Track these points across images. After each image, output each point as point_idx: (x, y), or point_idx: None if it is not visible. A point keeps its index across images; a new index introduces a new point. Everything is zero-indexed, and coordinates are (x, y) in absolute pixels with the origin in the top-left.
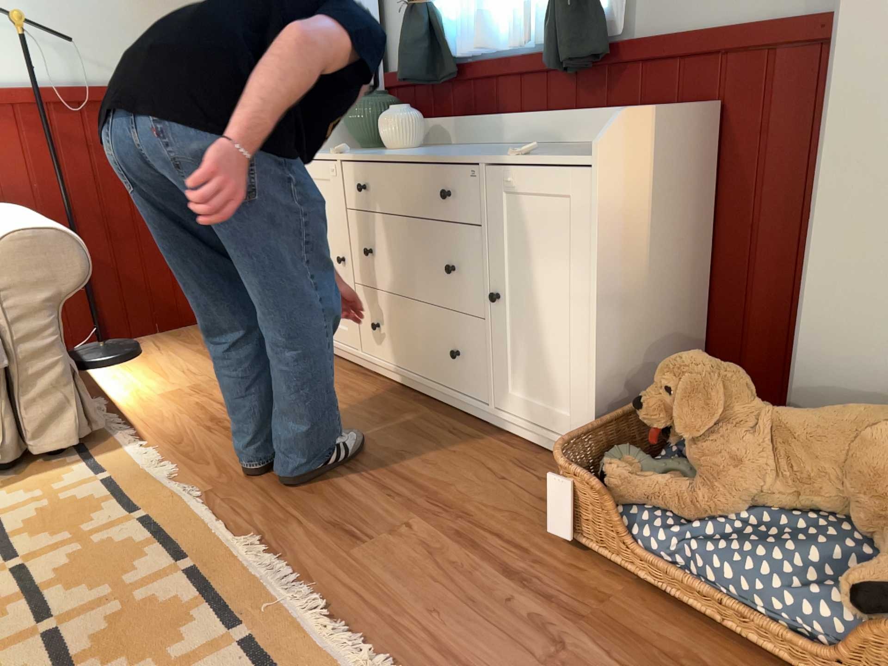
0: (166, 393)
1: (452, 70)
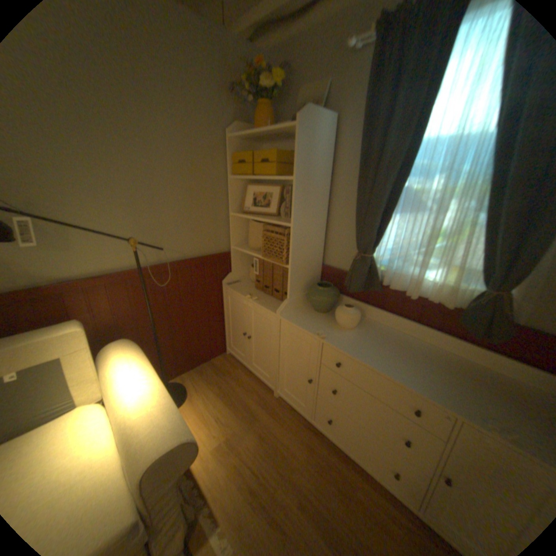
0: (213, 450)
1: (380, 289)
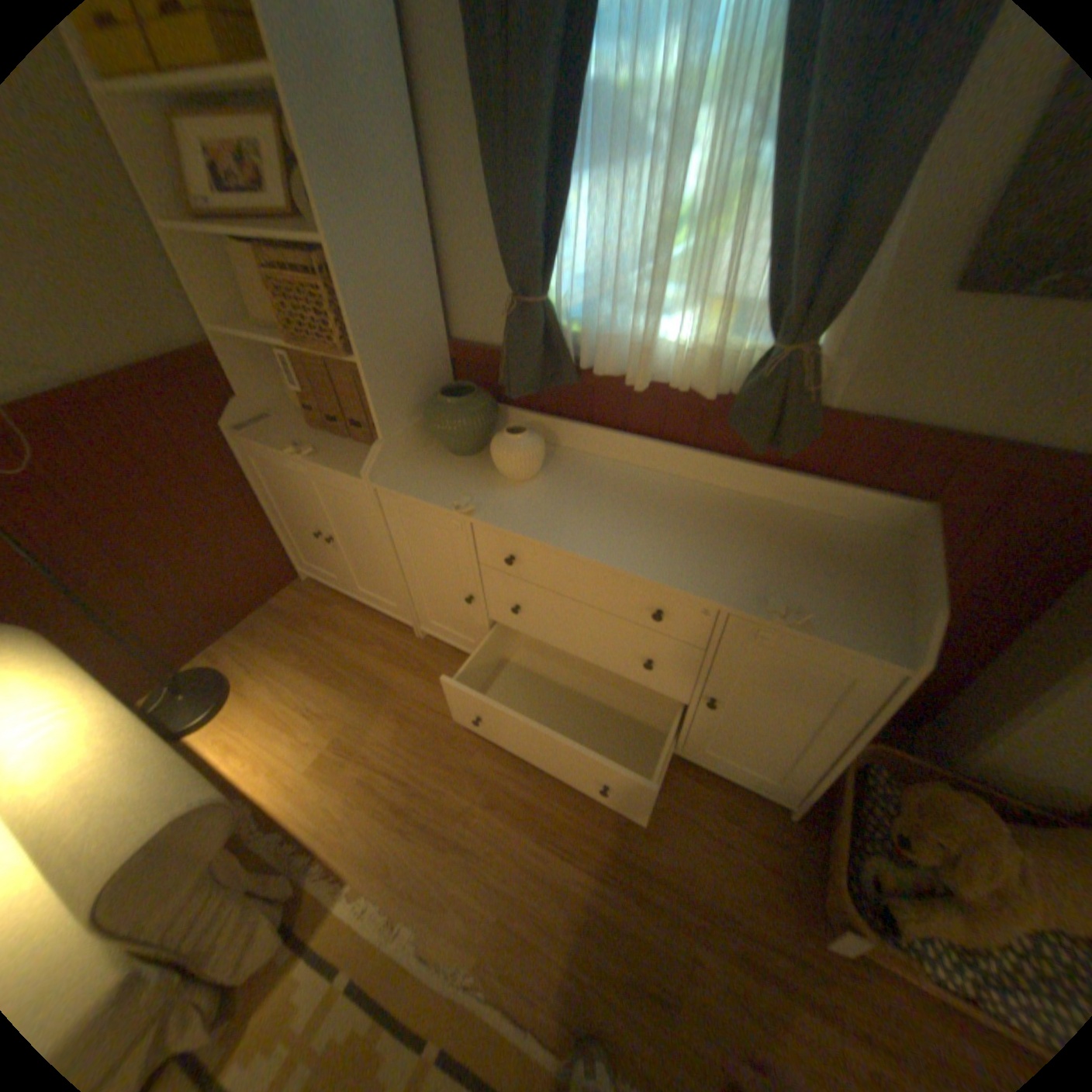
0: (308, 768)
1: (575, 379)
